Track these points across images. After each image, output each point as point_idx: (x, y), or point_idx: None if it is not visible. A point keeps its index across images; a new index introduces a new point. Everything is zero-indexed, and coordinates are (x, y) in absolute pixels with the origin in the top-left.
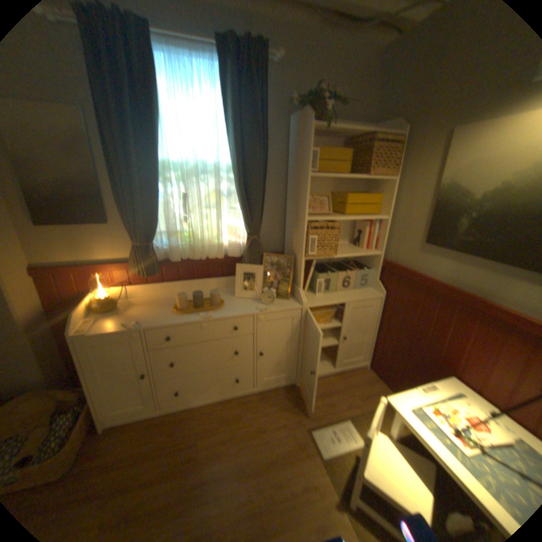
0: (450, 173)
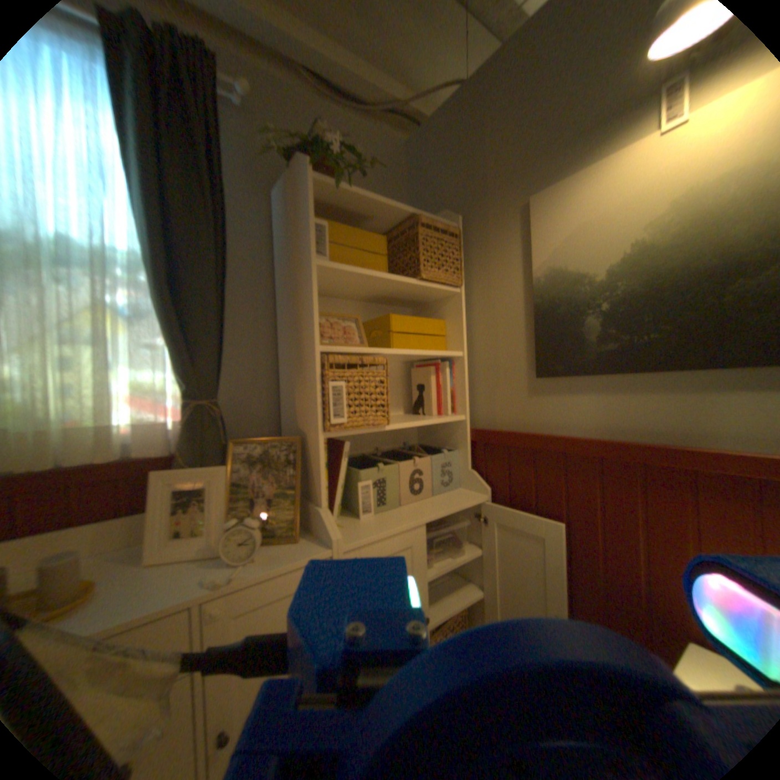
0: (541, 260)
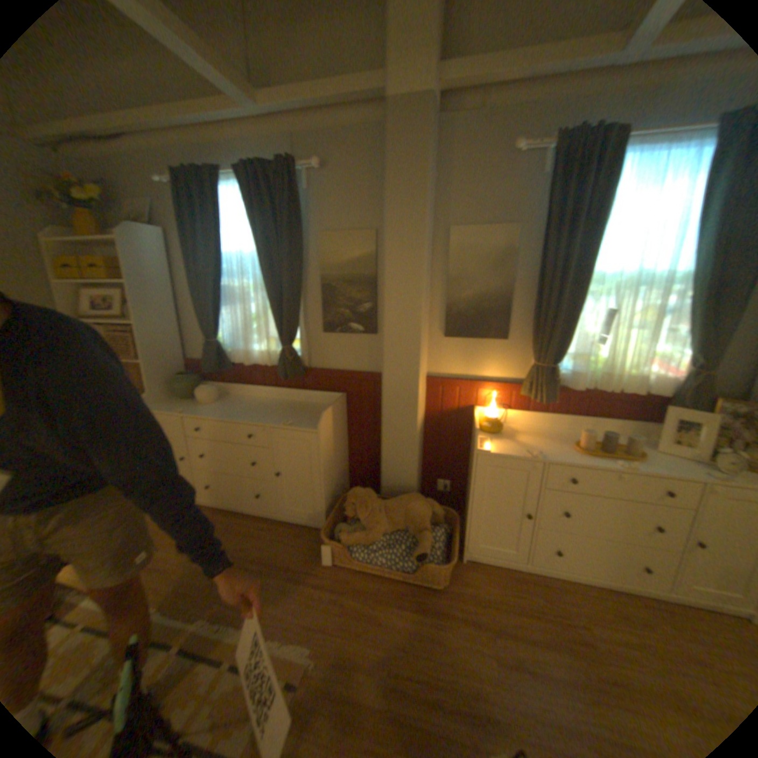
0: None
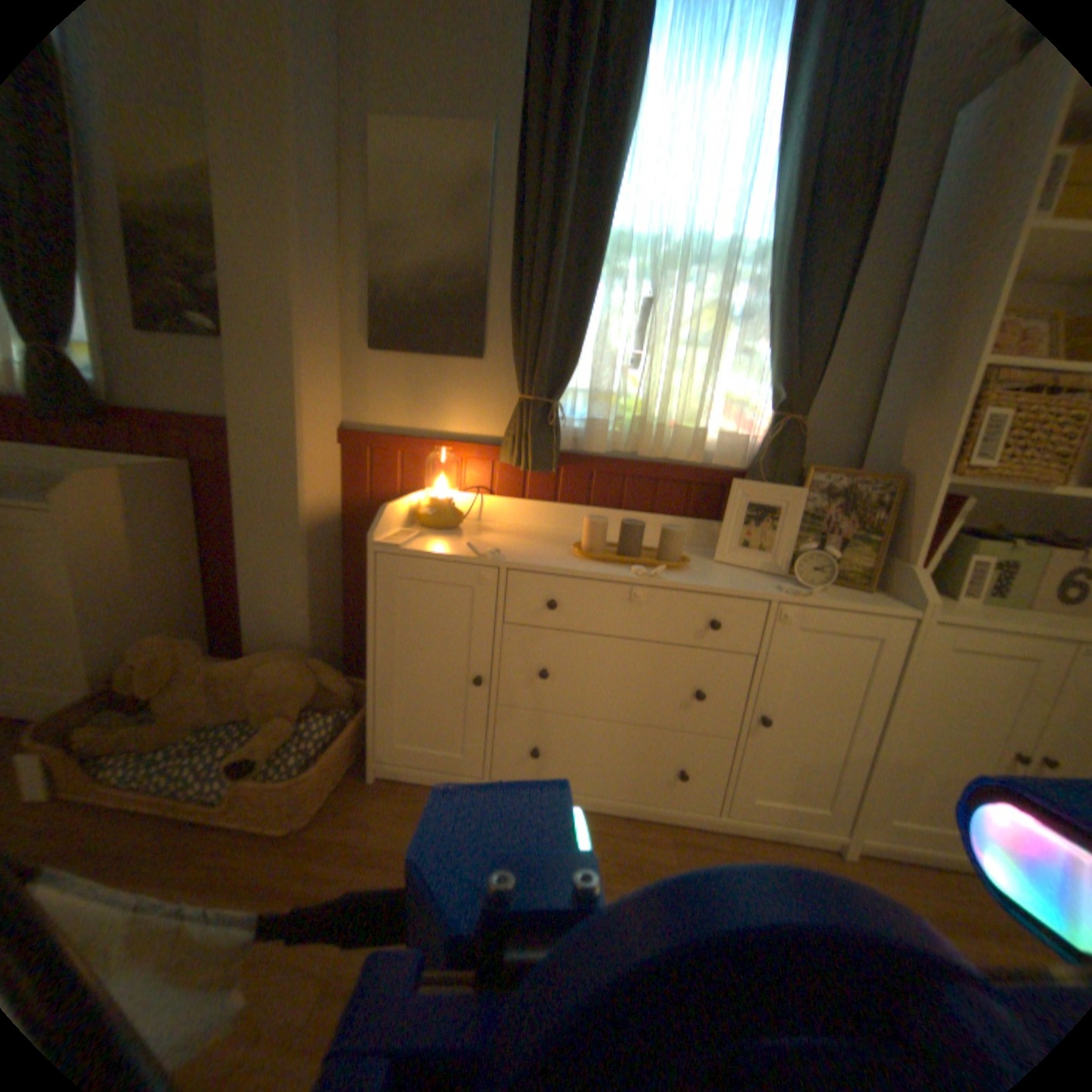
0: None
